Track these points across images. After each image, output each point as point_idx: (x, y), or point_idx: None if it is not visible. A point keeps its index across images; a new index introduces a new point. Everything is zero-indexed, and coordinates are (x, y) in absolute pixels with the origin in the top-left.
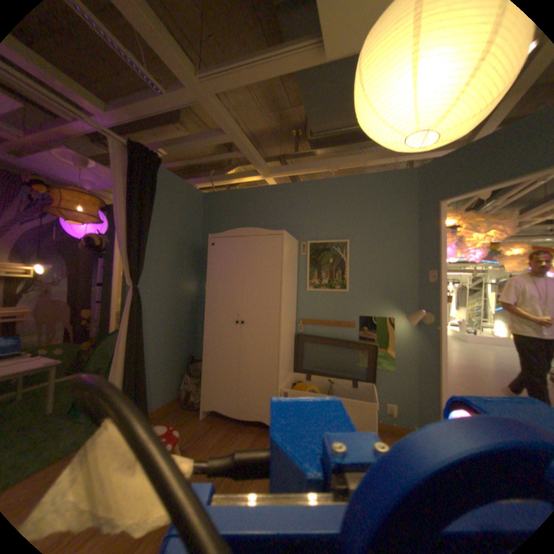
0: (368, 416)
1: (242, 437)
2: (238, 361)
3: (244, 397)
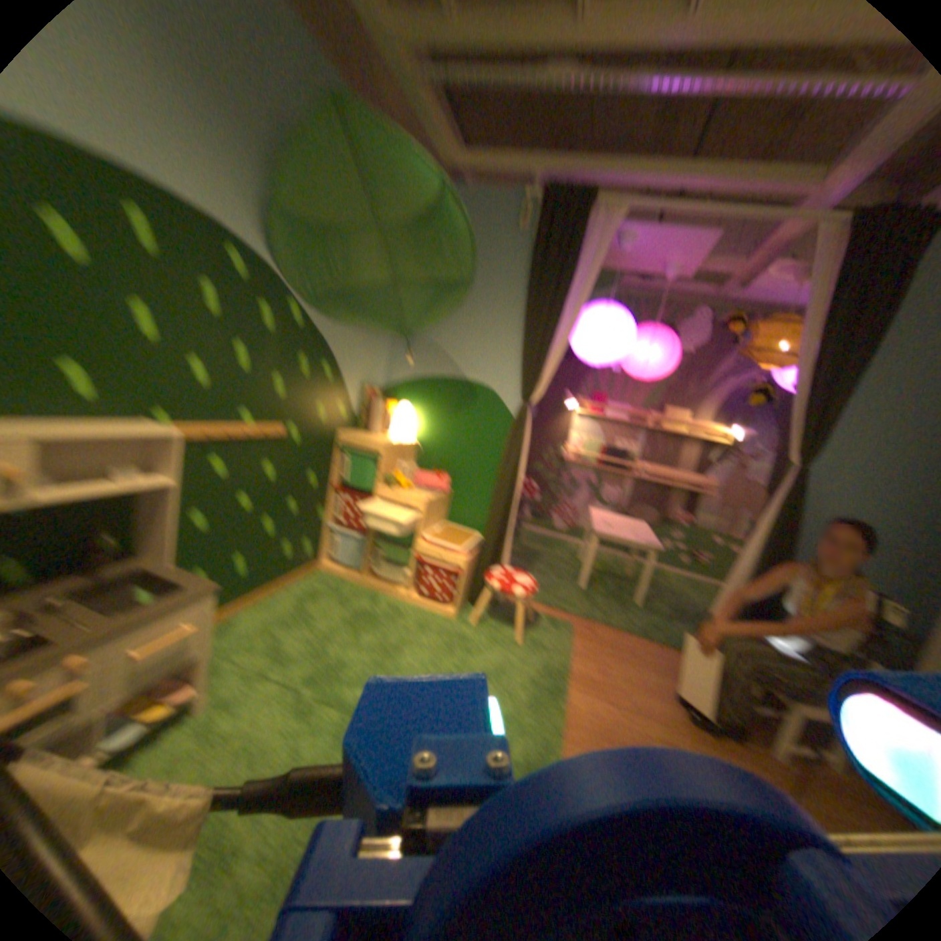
0: None
1: None
2: None
3: None
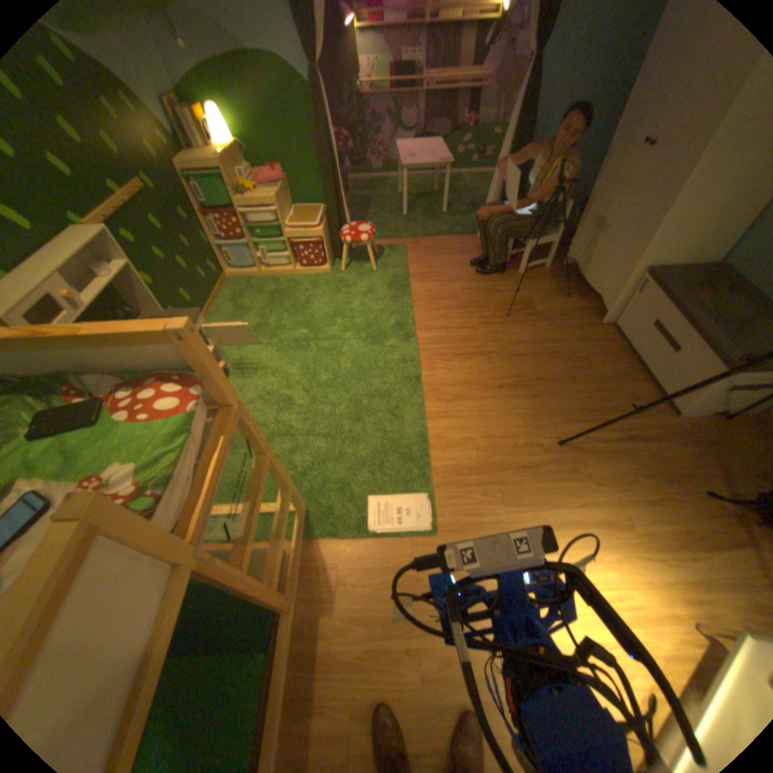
0: (704, 372)
1: (575, 301)
2: (617, 212)
3: (604, 263)
